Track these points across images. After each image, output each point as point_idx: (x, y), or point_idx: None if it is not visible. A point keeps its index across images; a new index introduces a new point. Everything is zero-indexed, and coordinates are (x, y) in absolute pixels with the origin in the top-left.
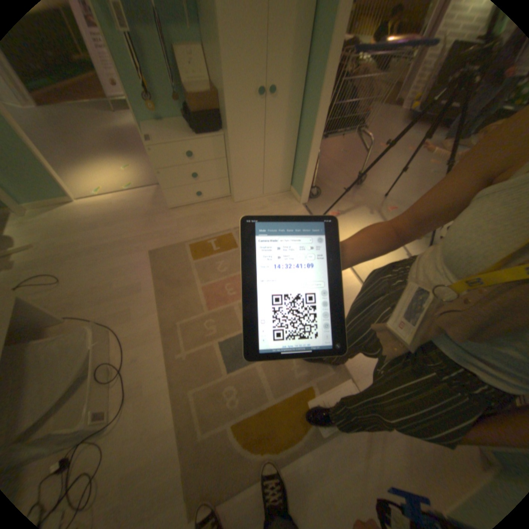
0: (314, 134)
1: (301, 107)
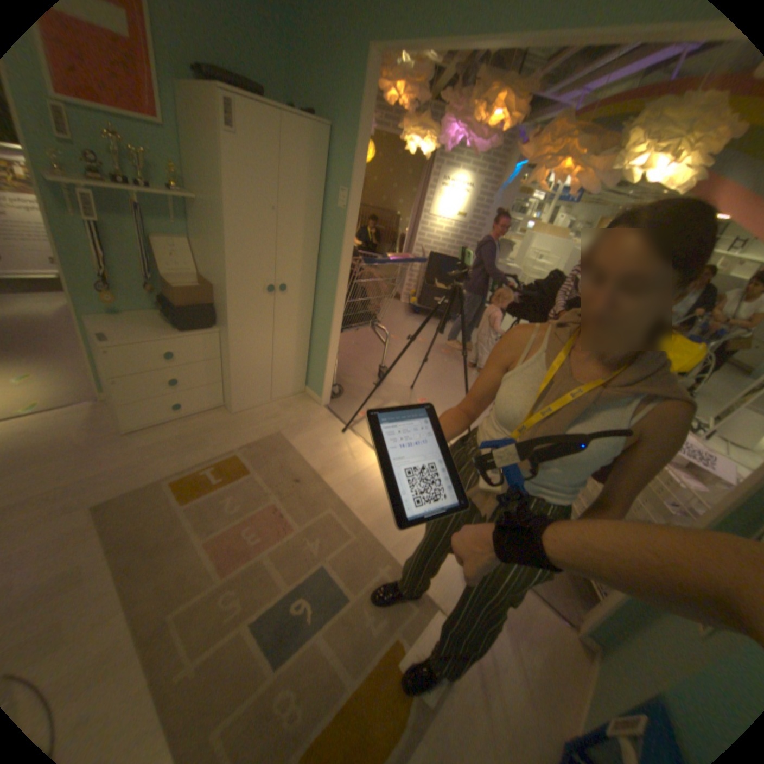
0: (332, 330)
1: (313, 303)
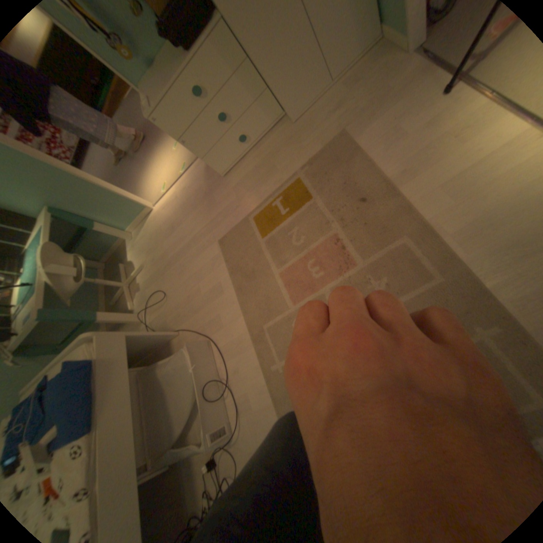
0: None
1: None
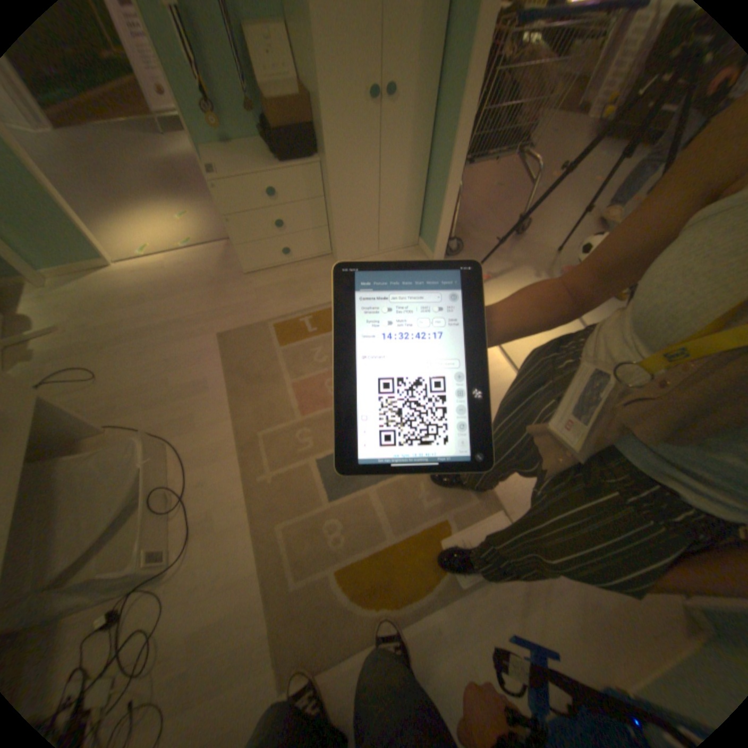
0: (454, 156)
1: (434, 114)
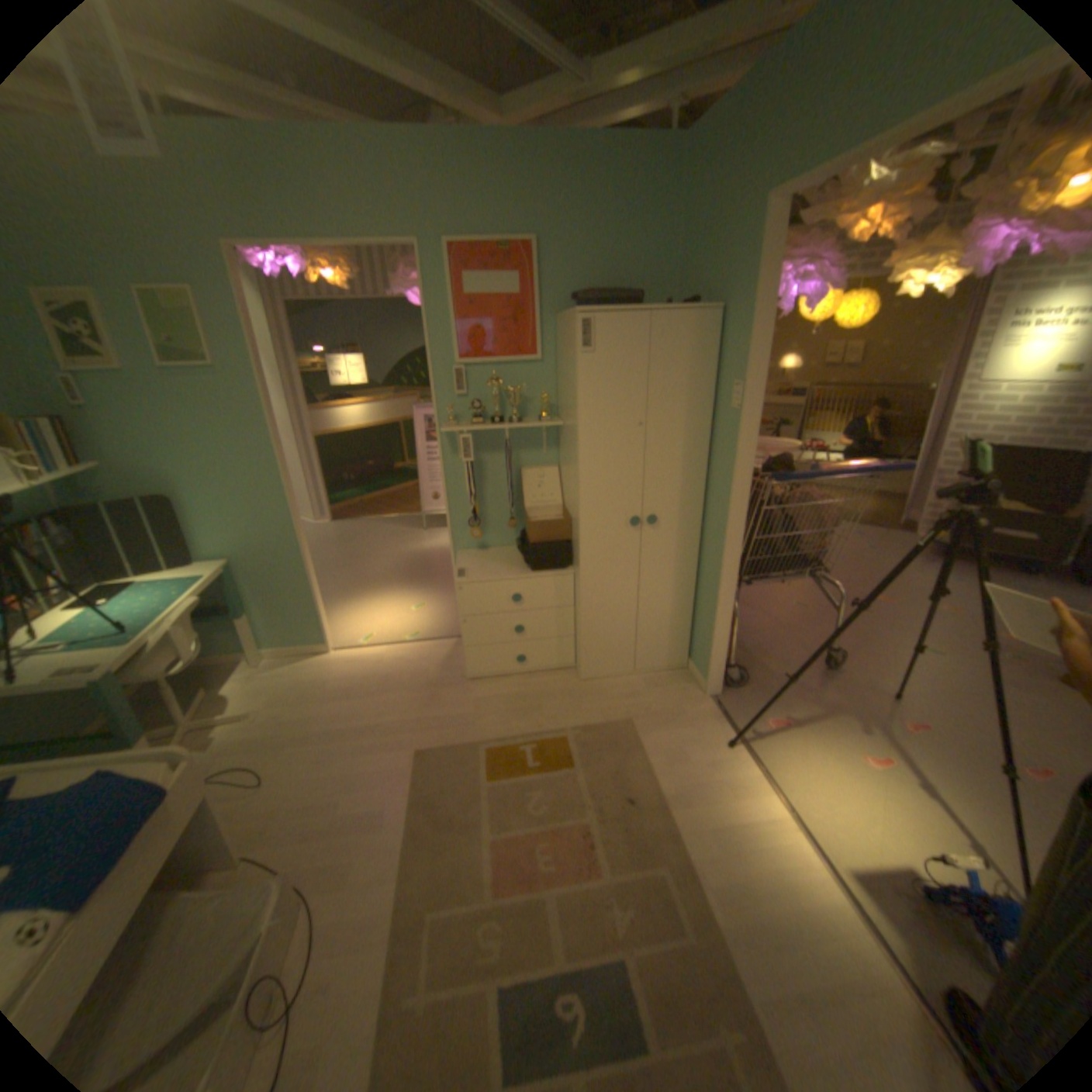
0: (723, 580)
1: (701, 540)
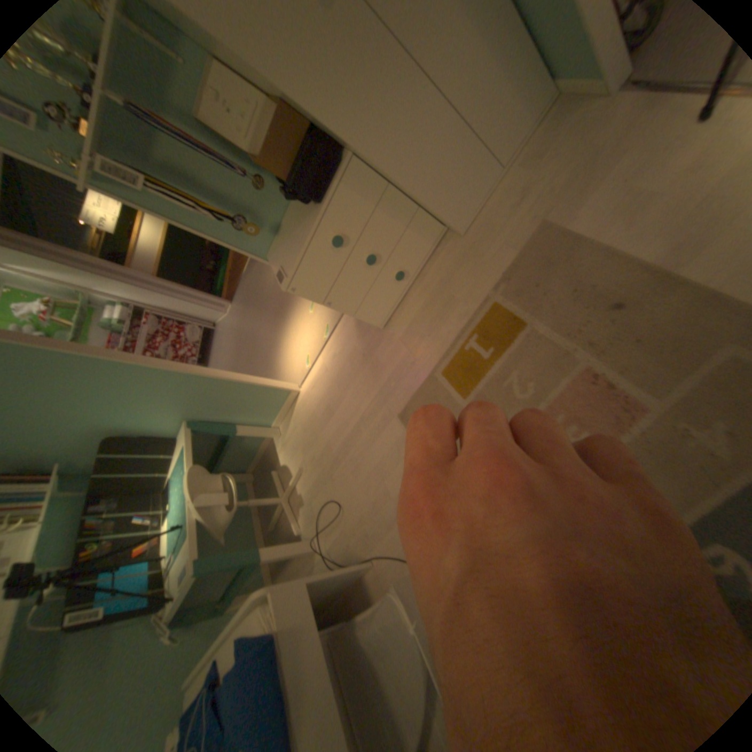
0: None
1: None
